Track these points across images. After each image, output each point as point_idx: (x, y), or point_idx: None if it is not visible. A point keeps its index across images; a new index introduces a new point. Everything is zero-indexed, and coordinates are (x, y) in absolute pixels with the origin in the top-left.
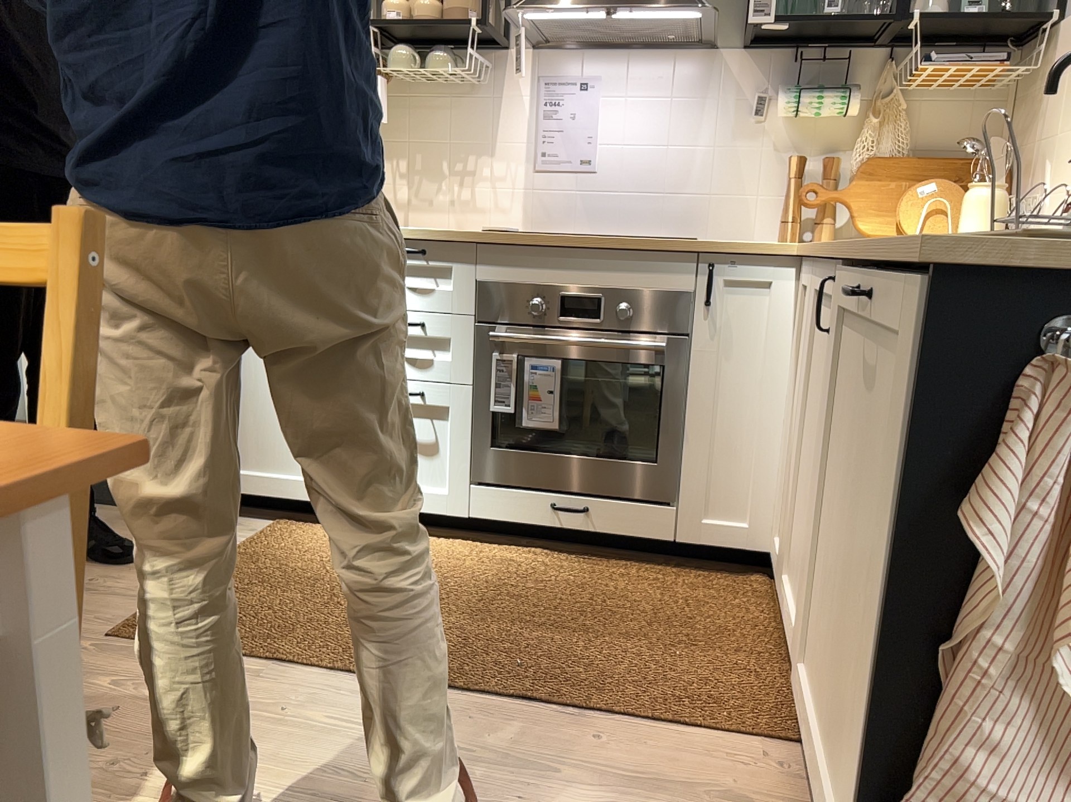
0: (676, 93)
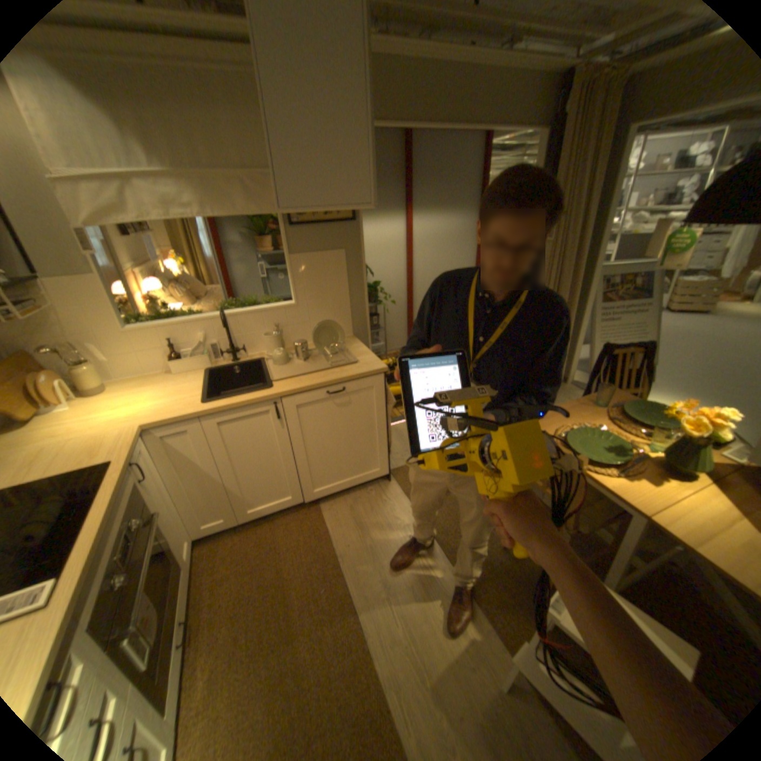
0: None
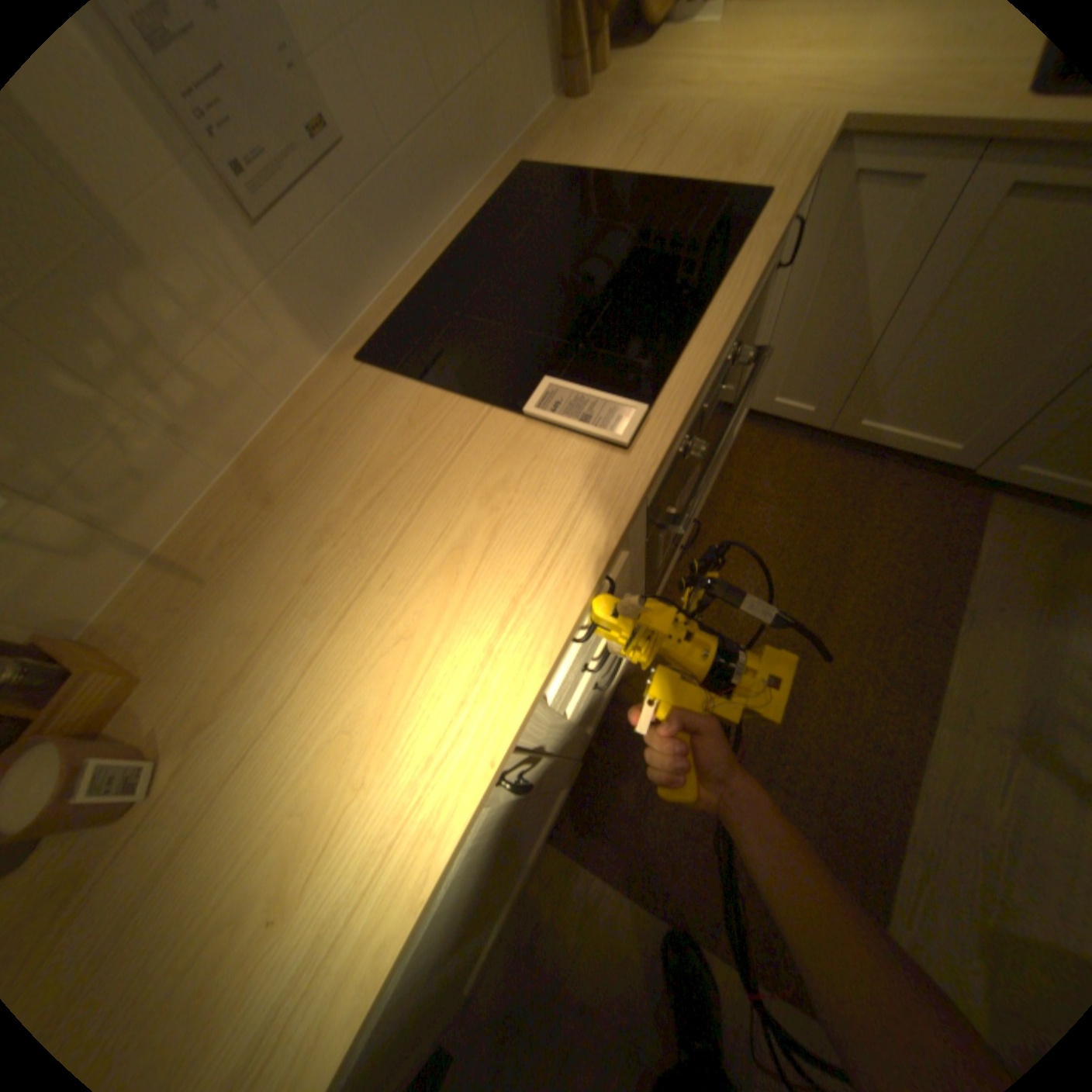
0: None
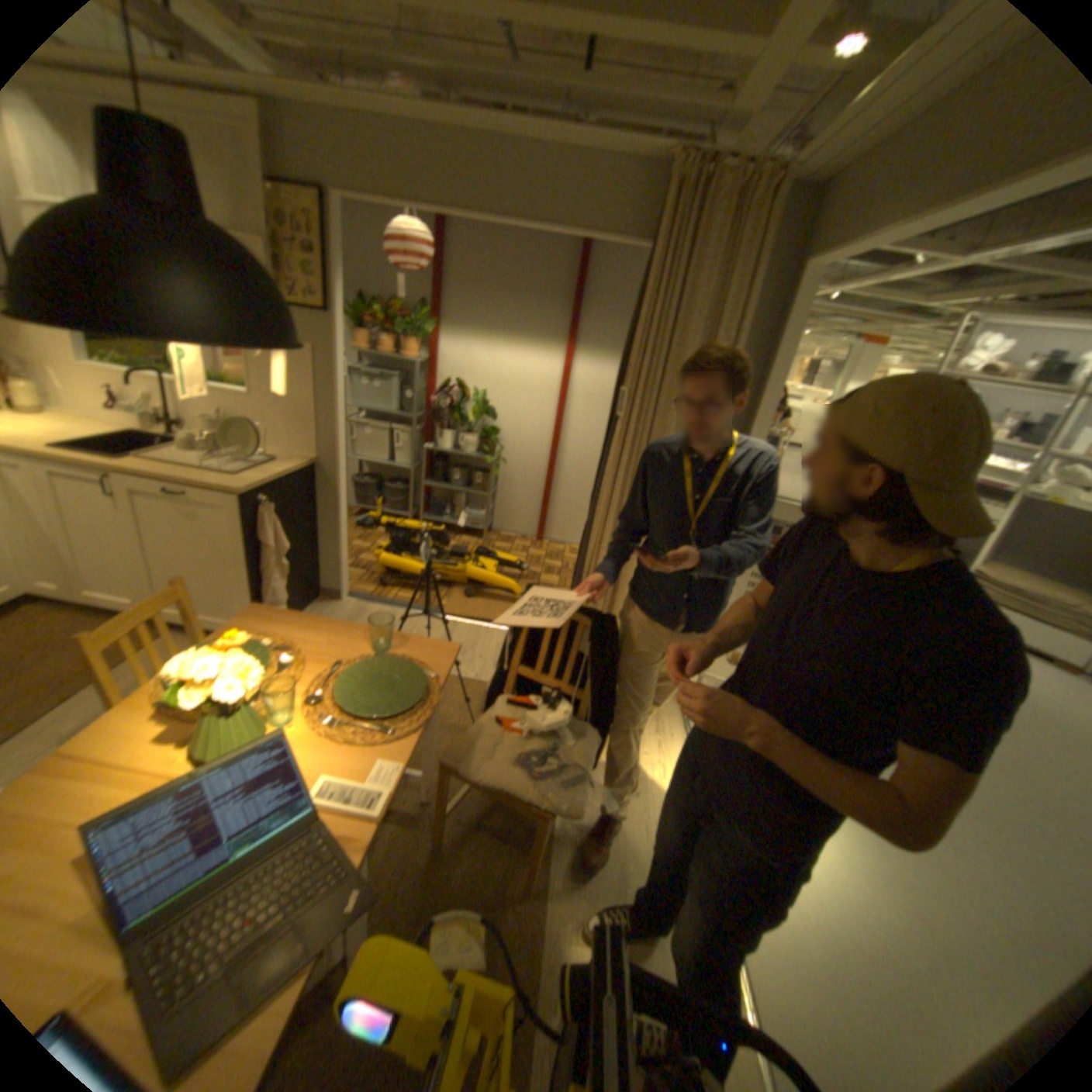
0: None
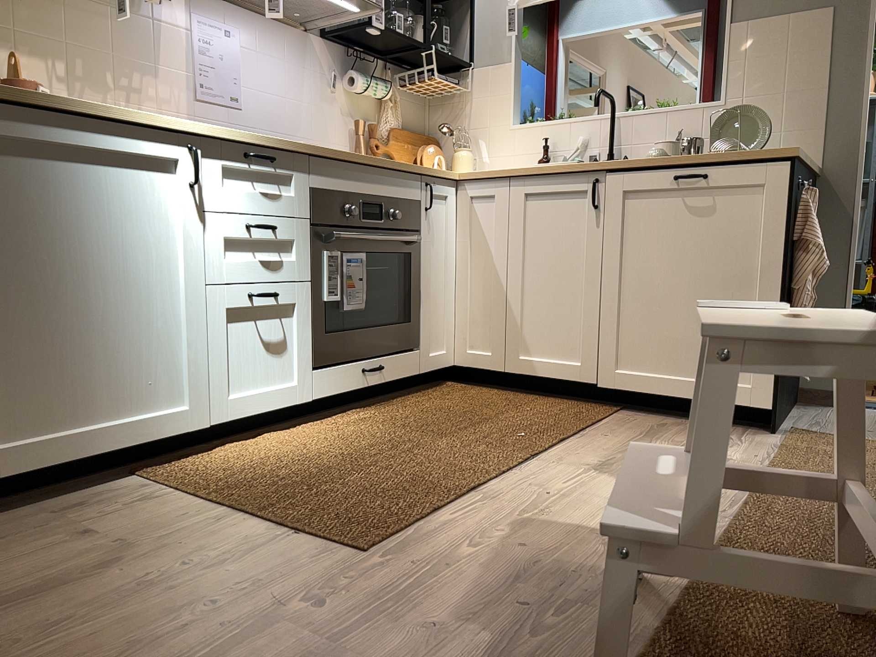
0: (289, 59)
